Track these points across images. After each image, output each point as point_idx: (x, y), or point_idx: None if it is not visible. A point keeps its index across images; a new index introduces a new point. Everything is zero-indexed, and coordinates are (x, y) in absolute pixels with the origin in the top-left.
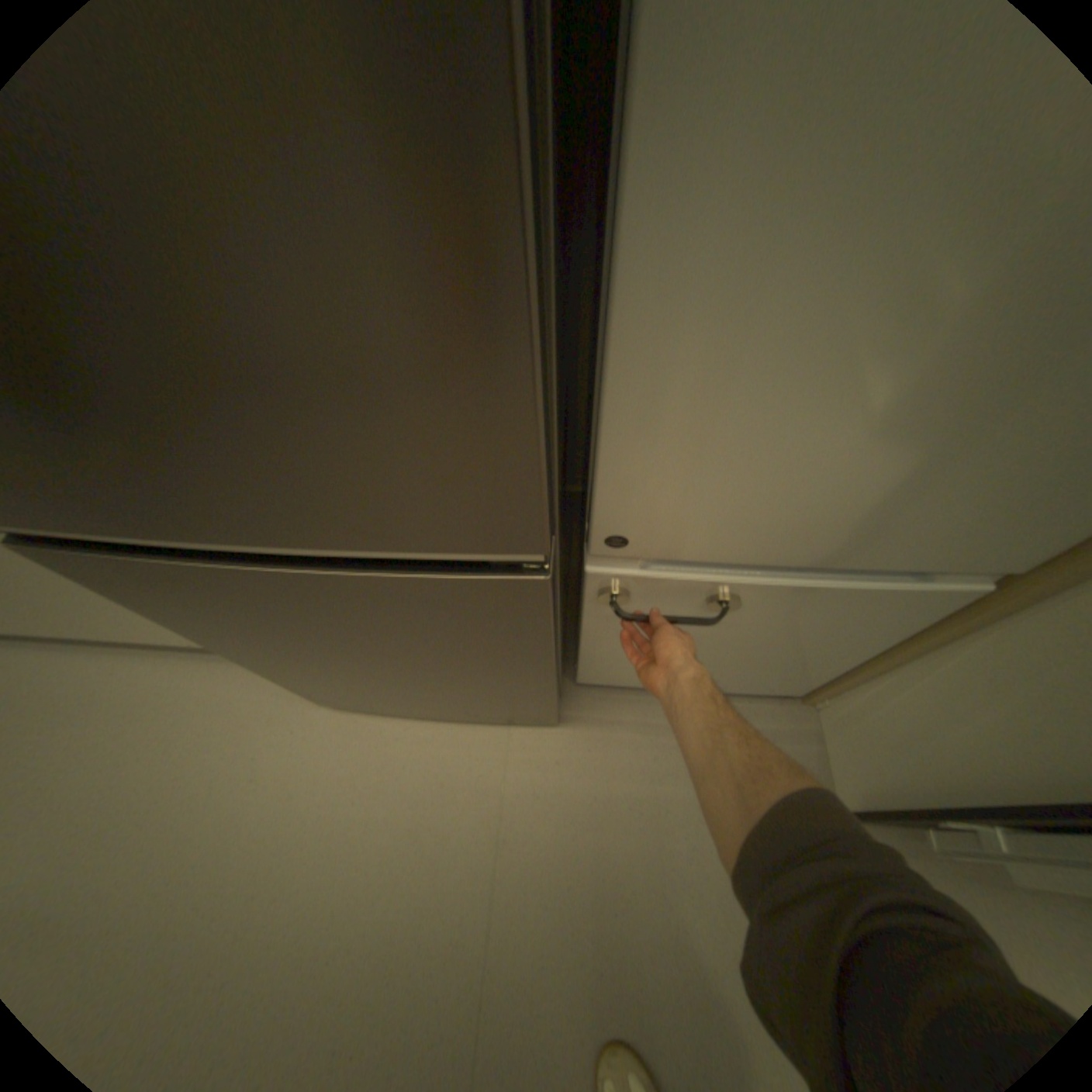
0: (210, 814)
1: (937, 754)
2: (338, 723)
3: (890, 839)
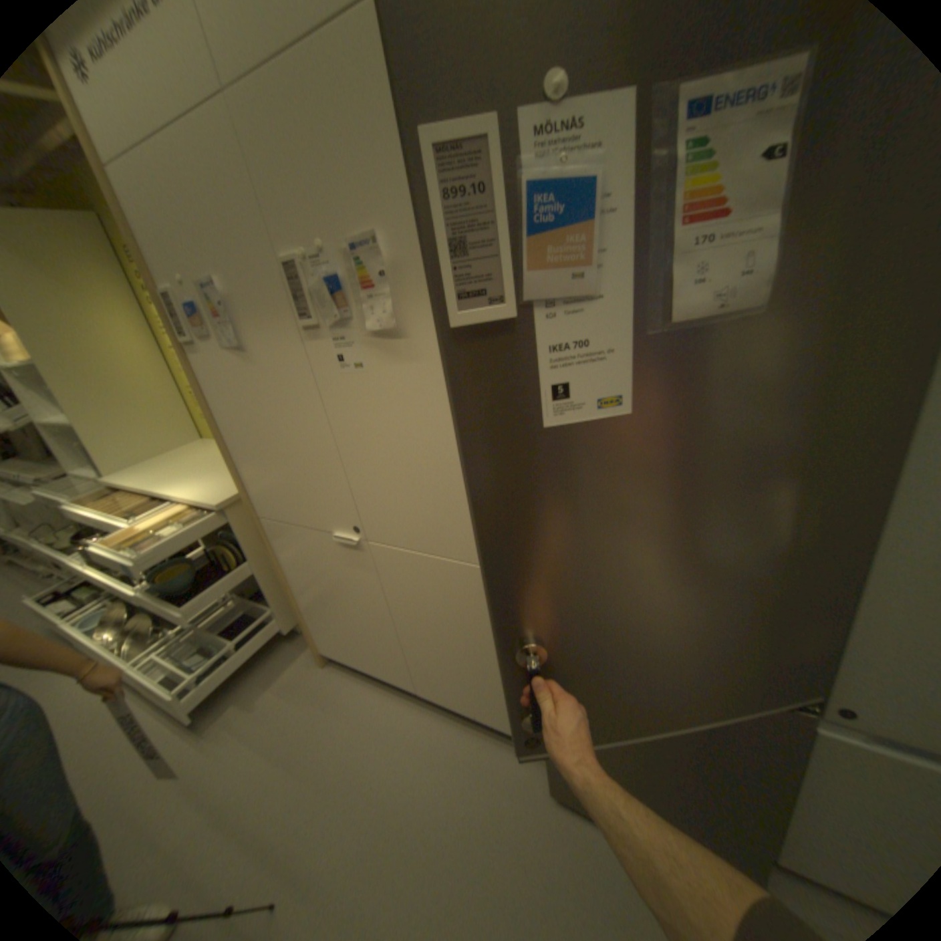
0: (469, 857)
1: None
2: (561, 819)
3: None
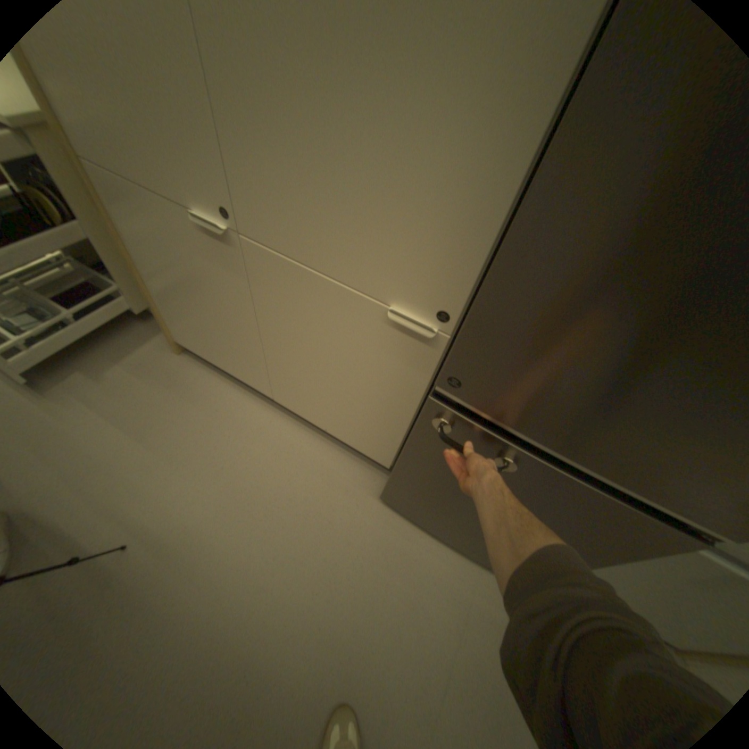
0: (305, 530)
1: None
2: (384, 513)
3: None
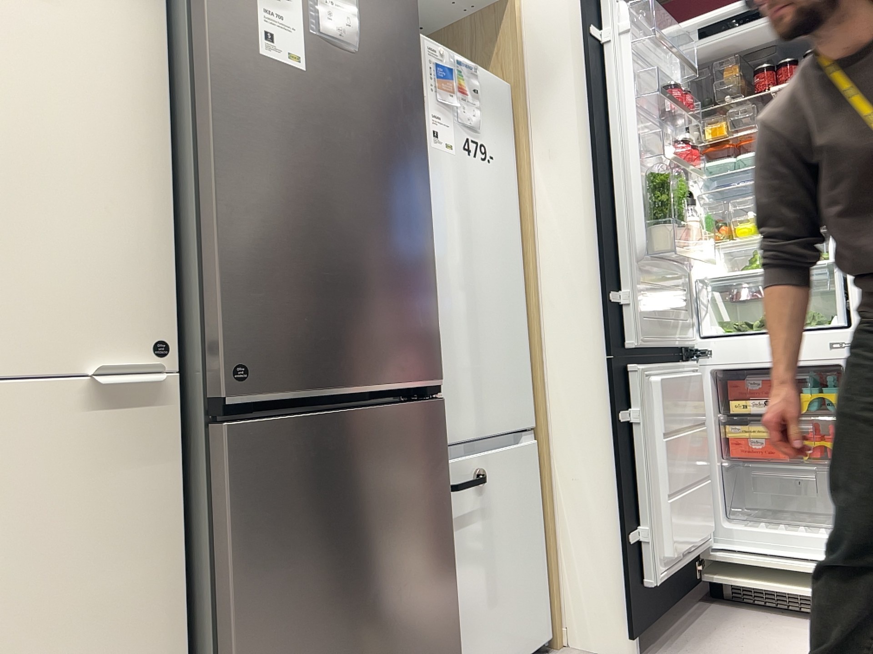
0: None
1: (601, 534)
2: None
3: (662, 653)
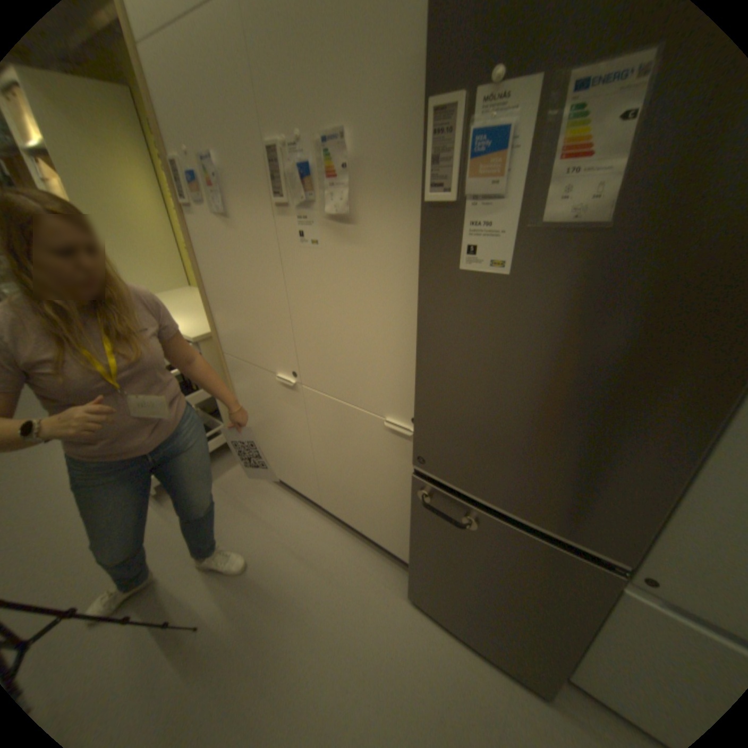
0: (340, 627)
1: None
2: (413, 615)
3: None
